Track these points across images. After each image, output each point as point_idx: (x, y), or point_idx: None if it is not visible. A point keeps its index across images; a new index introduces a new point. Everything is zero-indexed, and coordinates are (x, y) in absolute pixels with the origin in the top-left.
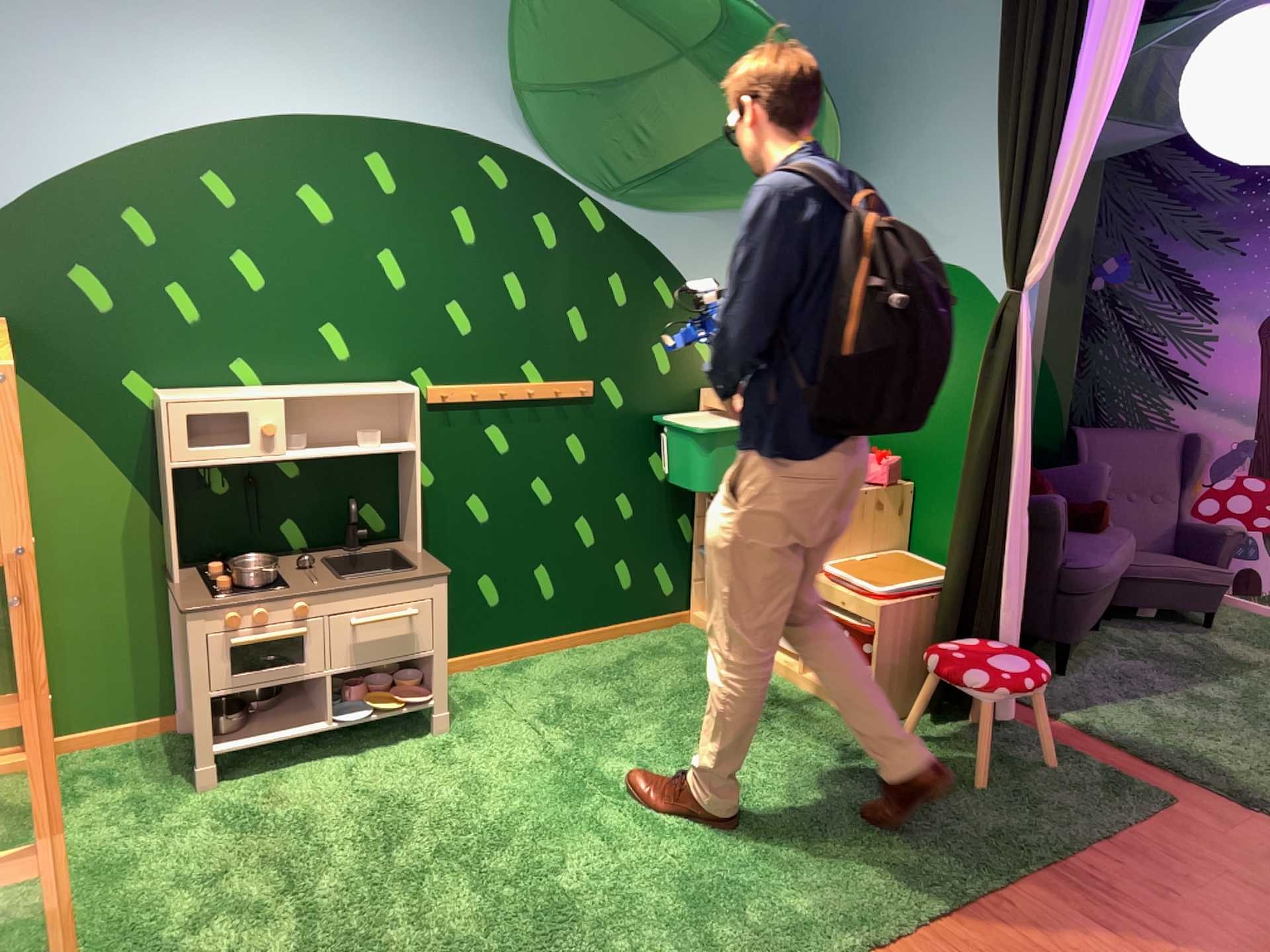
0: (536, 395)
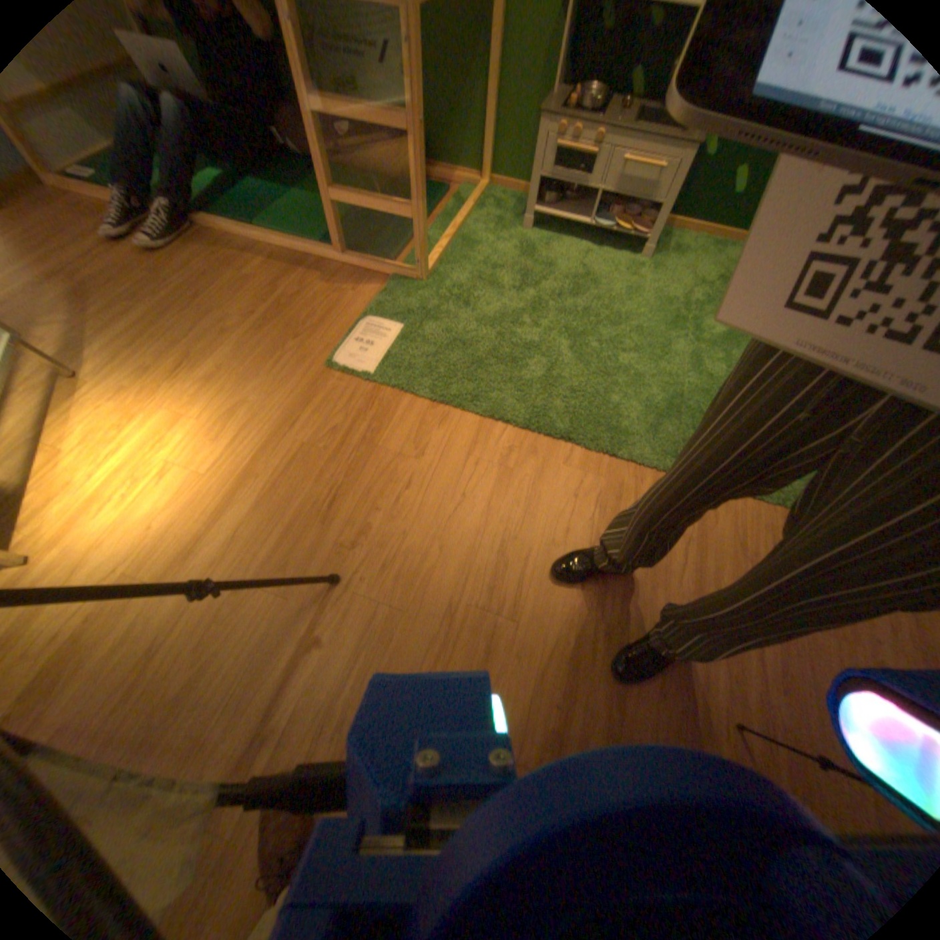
0: None
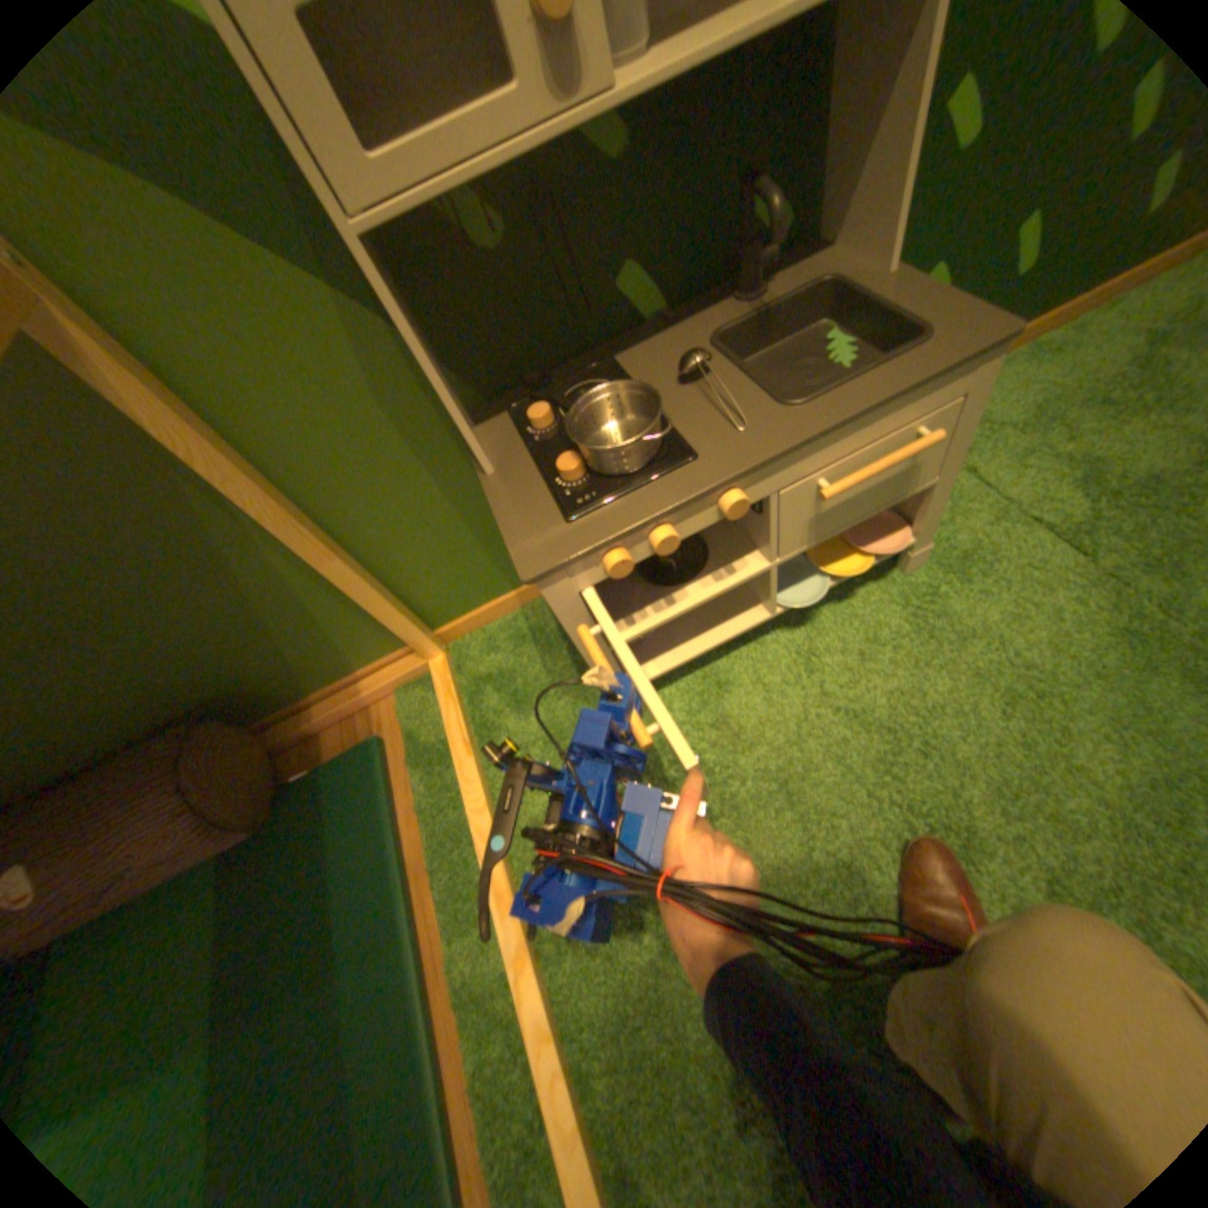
0: None
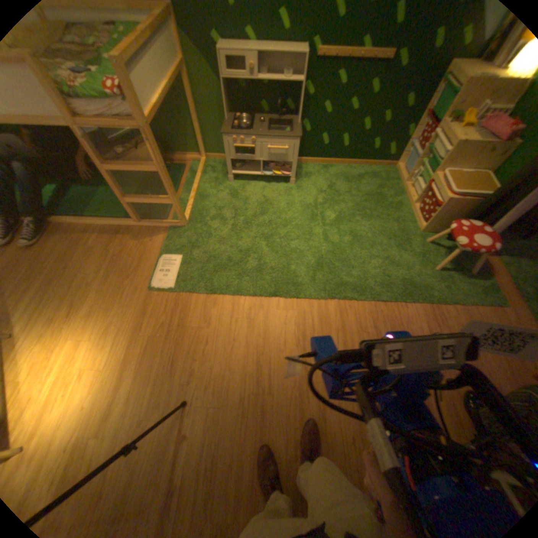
0: (364, 57)
